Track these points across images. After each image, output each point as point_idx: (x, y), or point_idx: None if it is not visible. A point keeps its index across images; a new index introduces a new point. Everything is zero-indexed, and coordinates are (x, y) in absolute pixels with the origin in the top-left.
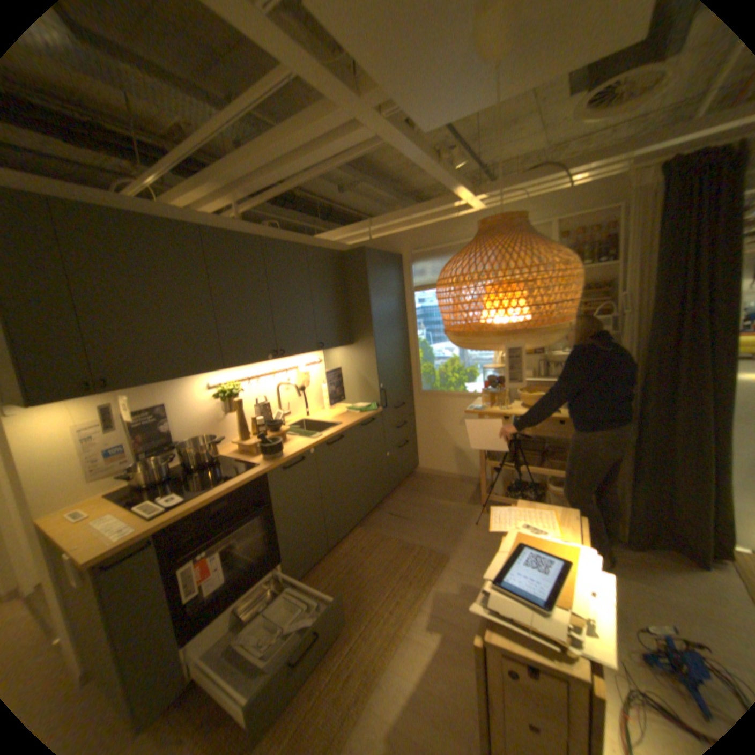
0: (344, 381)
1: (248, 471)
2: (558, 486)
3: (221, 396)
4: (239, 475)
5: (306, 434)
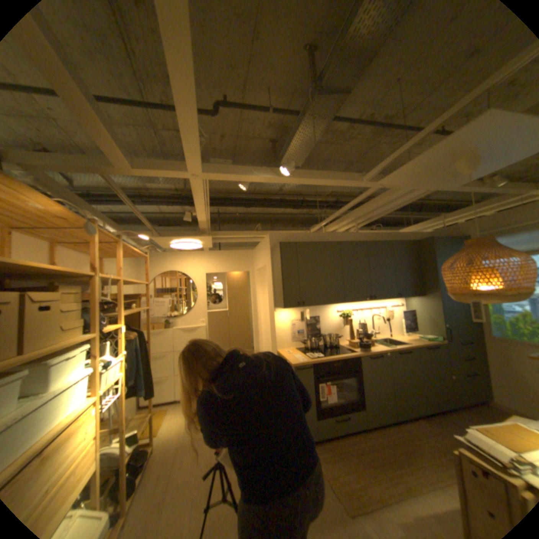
0: (419, 319)
1: (352, 354)
2: None
3: (342, 316)
4: (348, 354)
5: (387, 346)
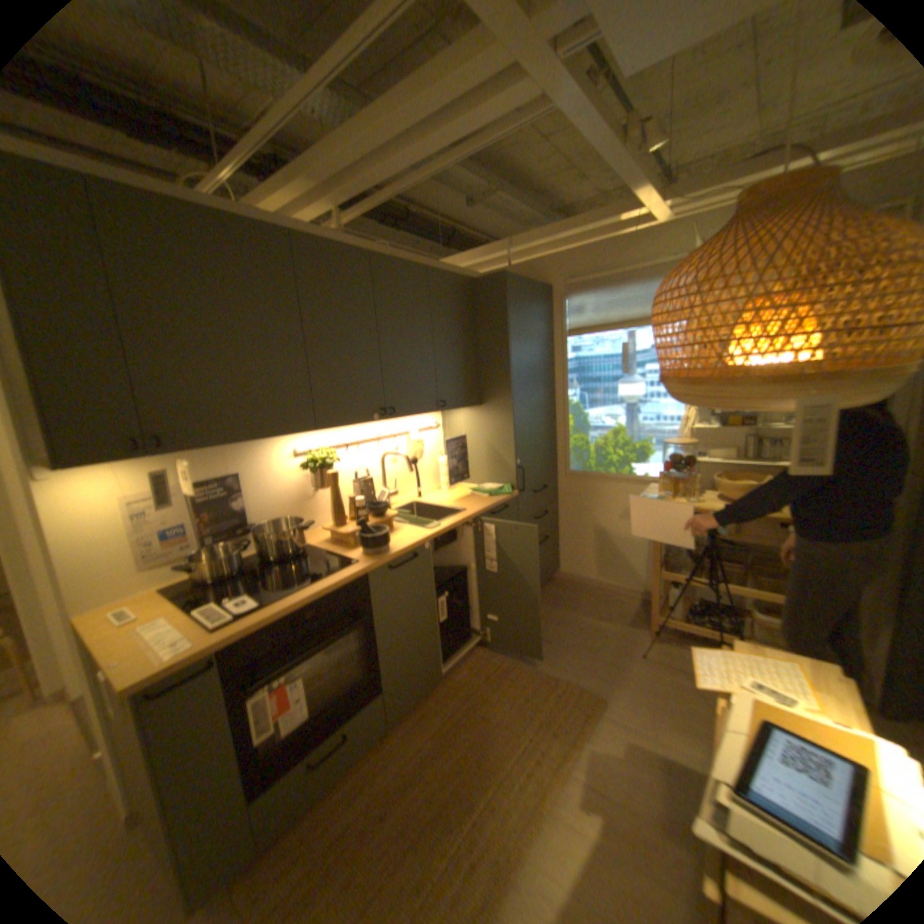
0: (468, 454)
1: (344, 570)
2: (767, 613)
3: (310, 466)
4: (332, 575)
5: (418, 522)
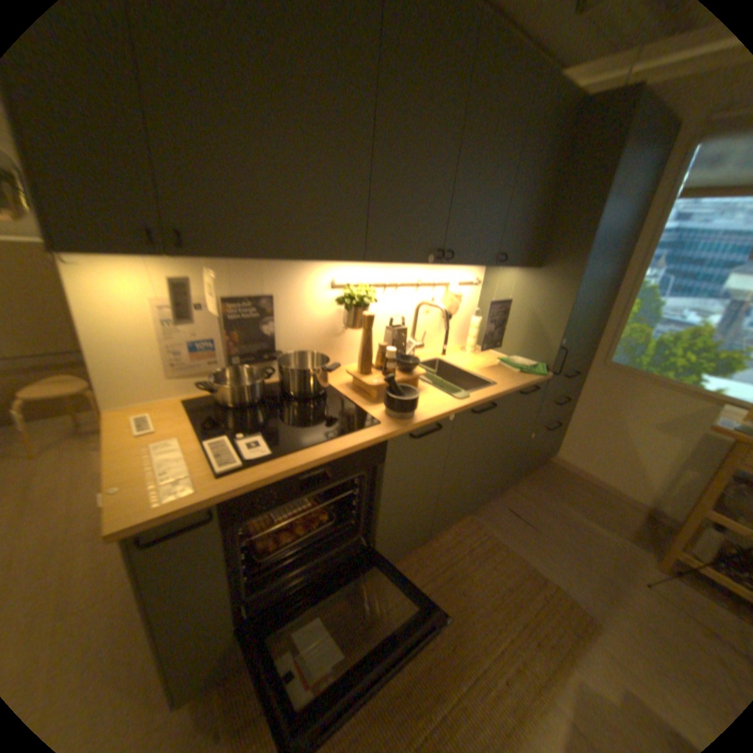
0: (504, 319)
1: (364, 429)
2: None
3: (346, 301)
4: (351, 431)
5: (442, 384)
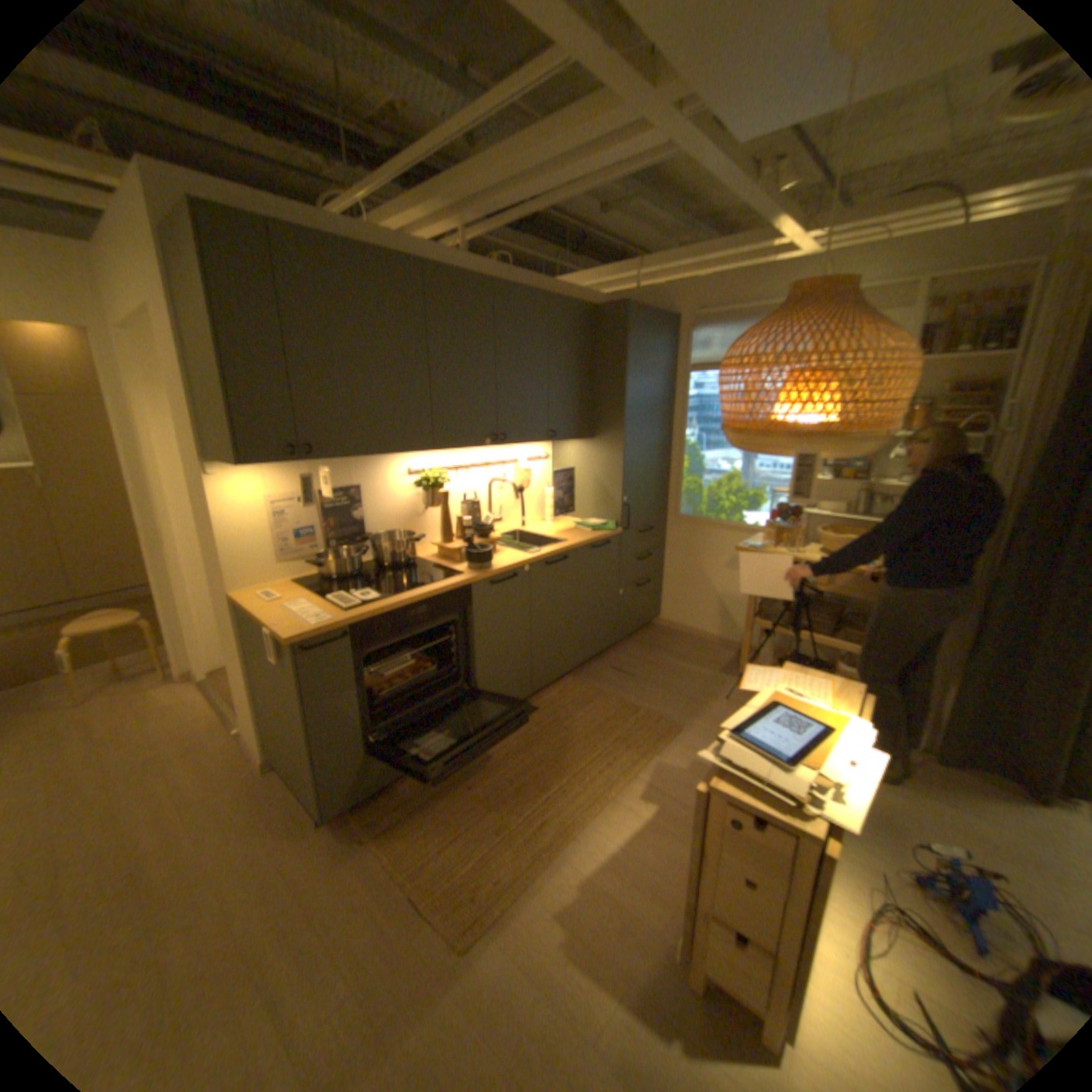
0: (574, 488)
1: (450, 579)
2: (853, 668)
3: (423, 485)
4: (440, 581)
5: (519, 548)
